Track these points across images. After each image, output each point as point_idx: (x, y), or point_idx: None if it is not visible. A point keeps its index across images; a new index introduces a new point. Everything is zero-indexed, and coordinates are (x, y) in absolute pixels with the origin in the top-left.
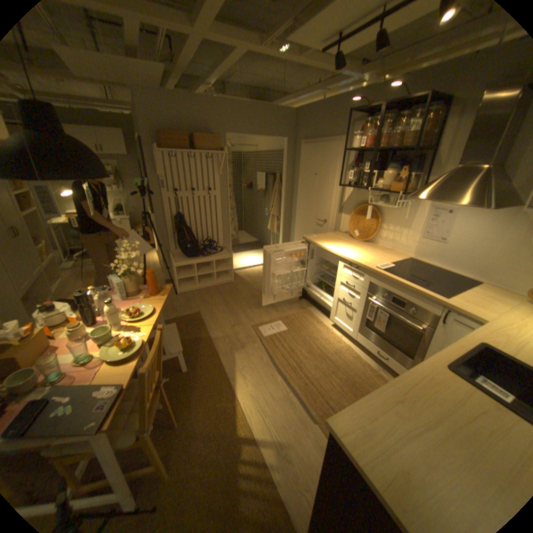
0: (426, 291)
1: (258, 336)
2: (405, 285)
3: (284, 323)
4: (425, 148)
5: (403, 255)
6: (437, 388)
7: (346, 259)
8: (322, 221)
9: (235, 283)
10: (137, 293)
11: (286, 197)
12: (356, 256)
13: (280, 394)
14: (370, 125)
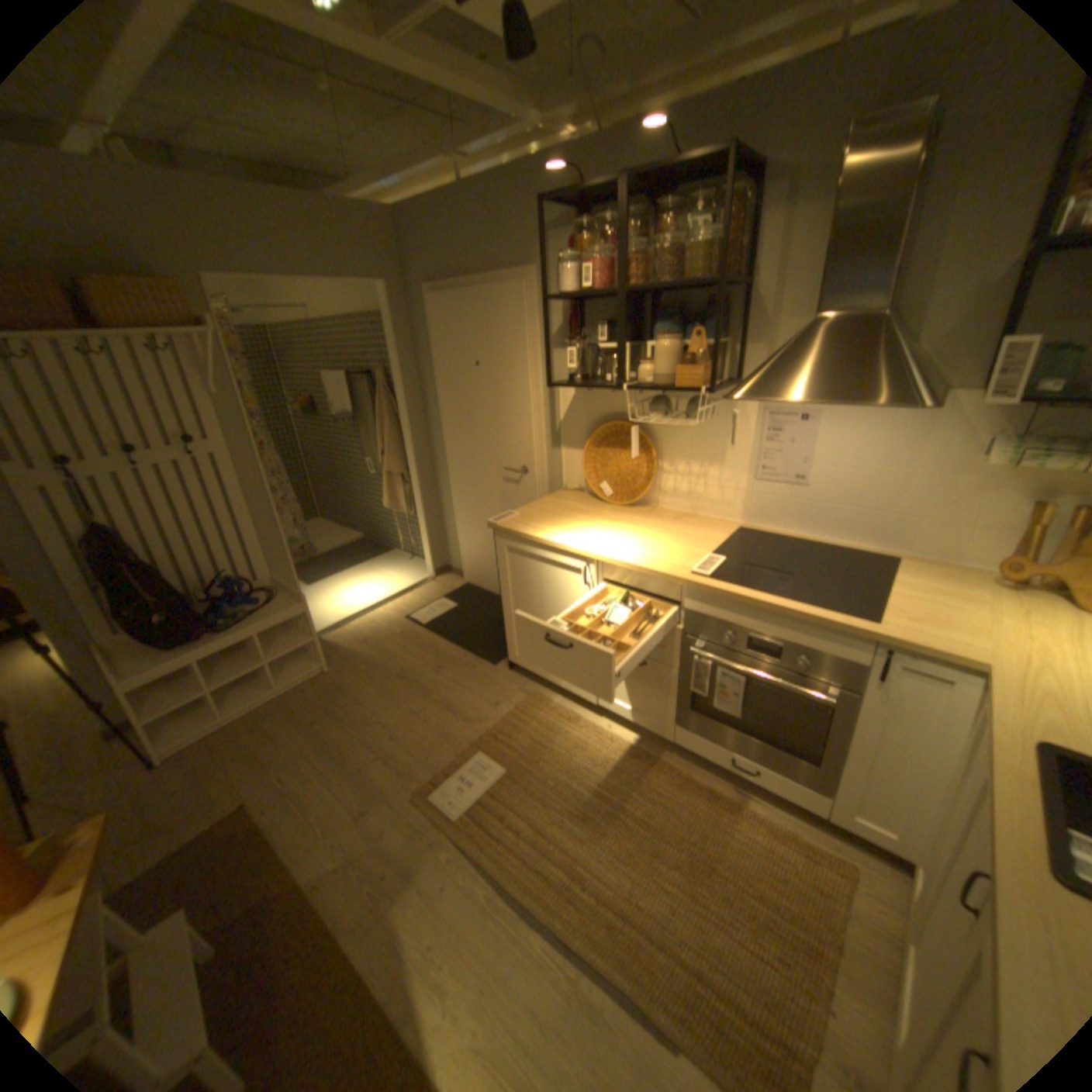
0: (827, 614)
1: (438, 822)
2: (775, 609)
3: (496, 751)
4: (726, 283)
5: (721, 524)
6: None
7: (613, 565)
8: (517, 471)
9: (332, 673)
10: None
11: (412, 425)
12: (633, 551)
13: (555, 1000)
14: (587, 237)
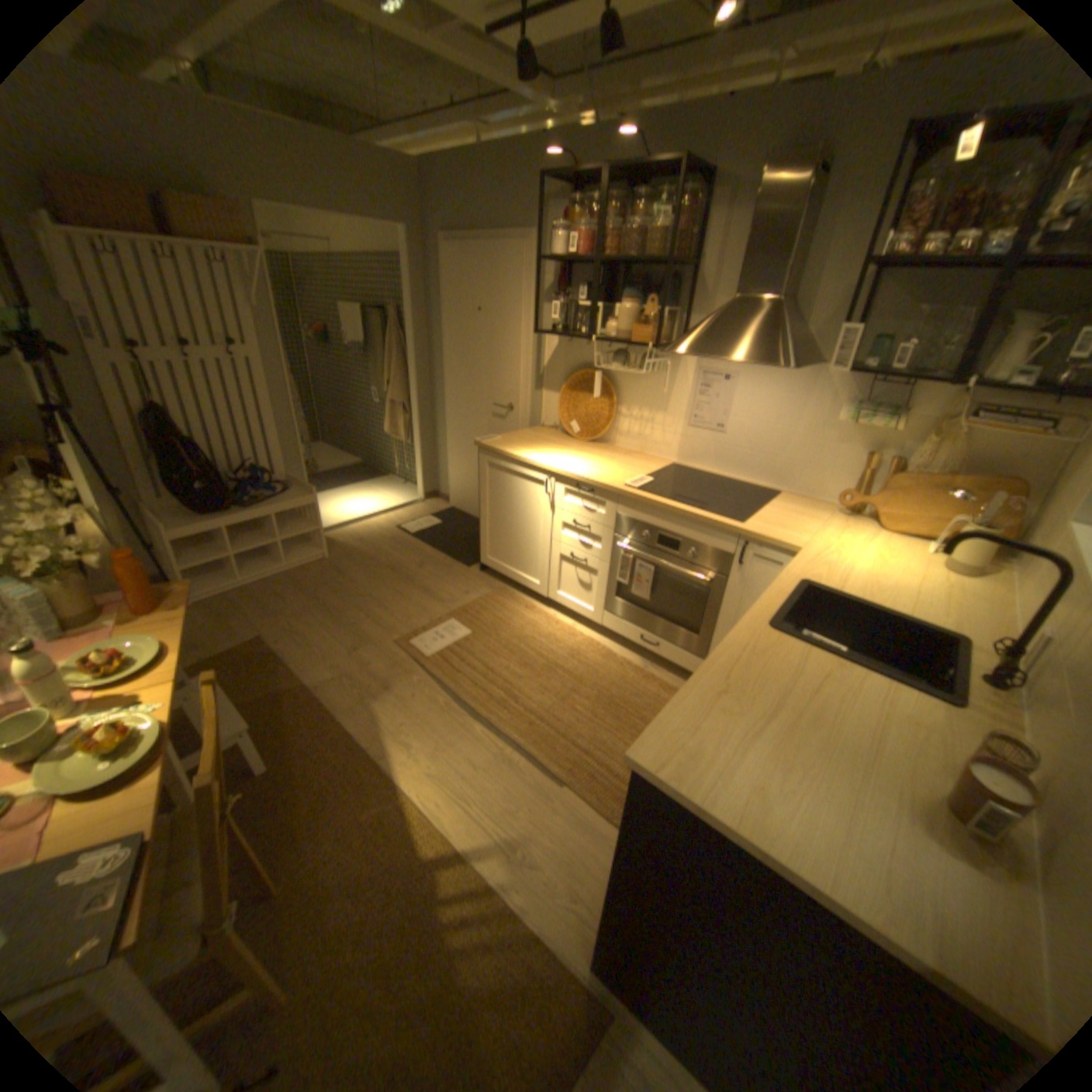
0: (710, 516)
1: (413, 659)
2: (677, 512)
3: (463, 621)
4: (680, 263)
5: (659, 461)
6: (764, 660)
7: (568, 478)
8: (505, 408)
9: (332, 559)
10: (89, 617)
11: (417, 360)
12: (585, 470)
13: (487, 757)
14: (579, 211)
